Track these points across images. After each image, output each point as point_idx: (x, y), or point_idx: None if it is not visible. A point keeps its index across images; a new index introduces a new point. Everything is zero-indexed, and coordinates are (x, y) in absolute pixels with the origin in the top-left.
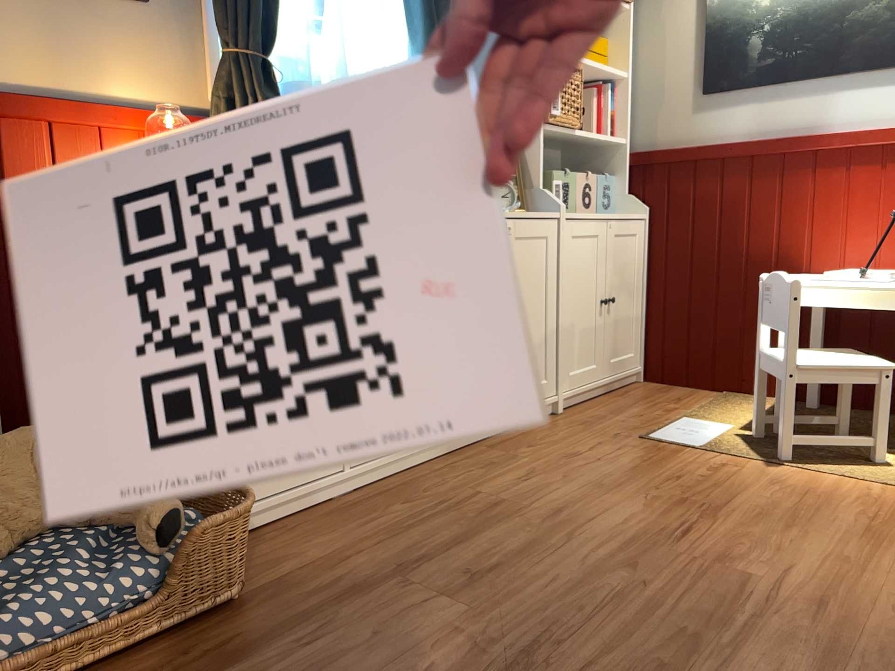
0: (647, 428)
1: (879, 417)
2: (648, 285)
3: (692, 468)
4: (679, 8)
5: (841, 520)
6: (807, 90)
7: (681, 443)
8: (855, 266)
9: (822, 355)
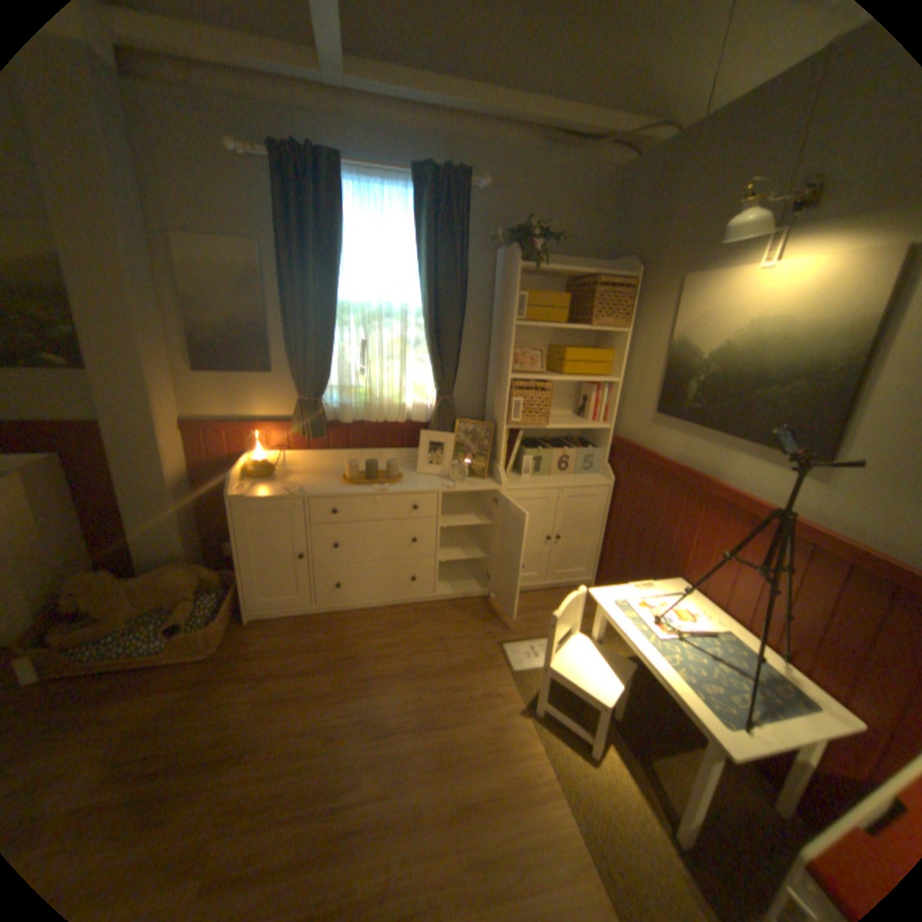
0: (515, 639)
1: (598, 736)
2: (607, 530)
3: (478, 689)
4: (659, 338)
5: (473, 790)
6: (720, 440)
7: (509, 664)
8: (716, 598)
9: (593, 666)
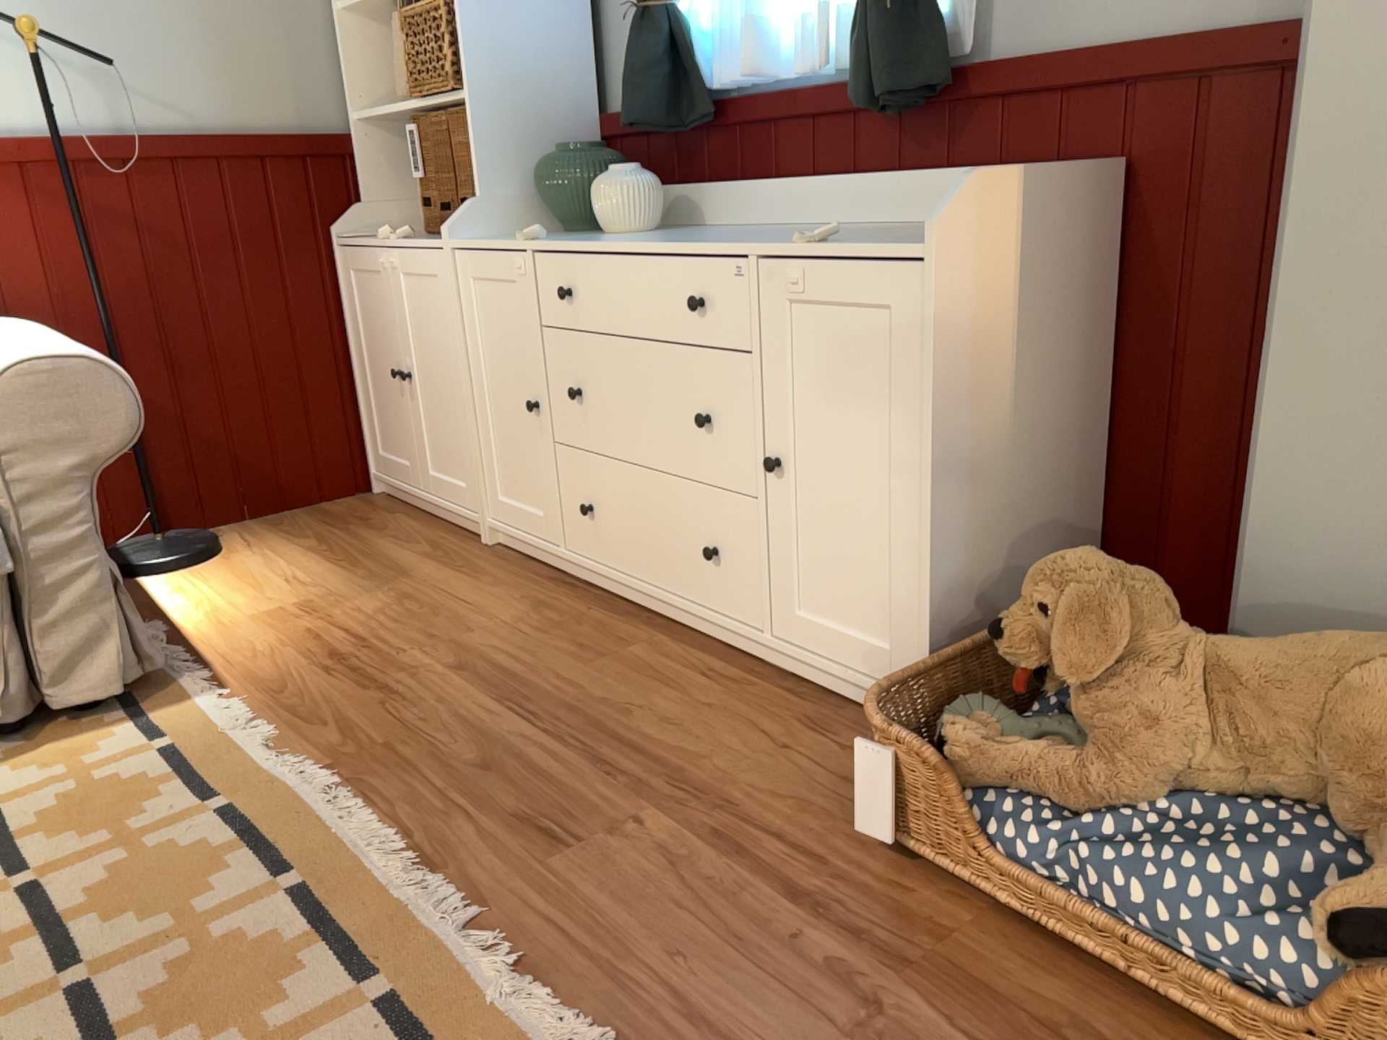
0: None
1: None
2: None
3: None
4: None
5: None
6: None
7: None
8: None
9: None
